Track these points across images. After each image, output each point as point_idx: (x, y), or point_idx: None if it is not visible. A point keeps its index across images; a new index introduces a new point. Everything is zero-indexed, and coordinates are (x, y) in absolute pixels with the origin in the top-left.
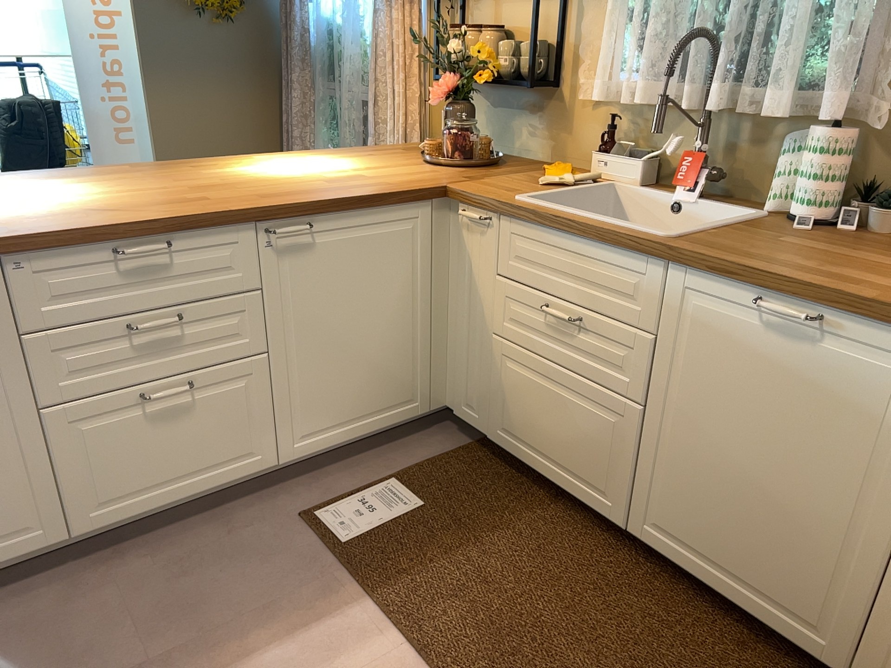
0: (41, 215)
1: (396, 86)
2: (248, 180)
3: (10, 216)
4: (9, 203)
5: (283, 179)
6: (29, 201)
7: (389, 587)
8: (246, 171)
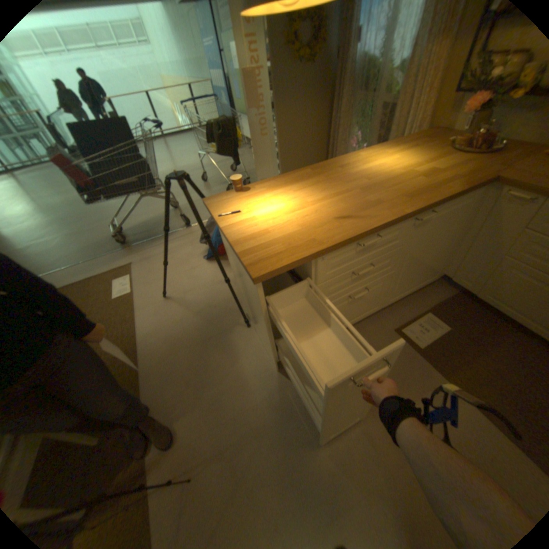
0: (316, 224)
1: (421, 95)
2: (381, 179)
3: (302, 225)
4: (290, 212)
5: (397, 175)
6: (296, 209)
7: (455, 377)
8: (369, 169)
